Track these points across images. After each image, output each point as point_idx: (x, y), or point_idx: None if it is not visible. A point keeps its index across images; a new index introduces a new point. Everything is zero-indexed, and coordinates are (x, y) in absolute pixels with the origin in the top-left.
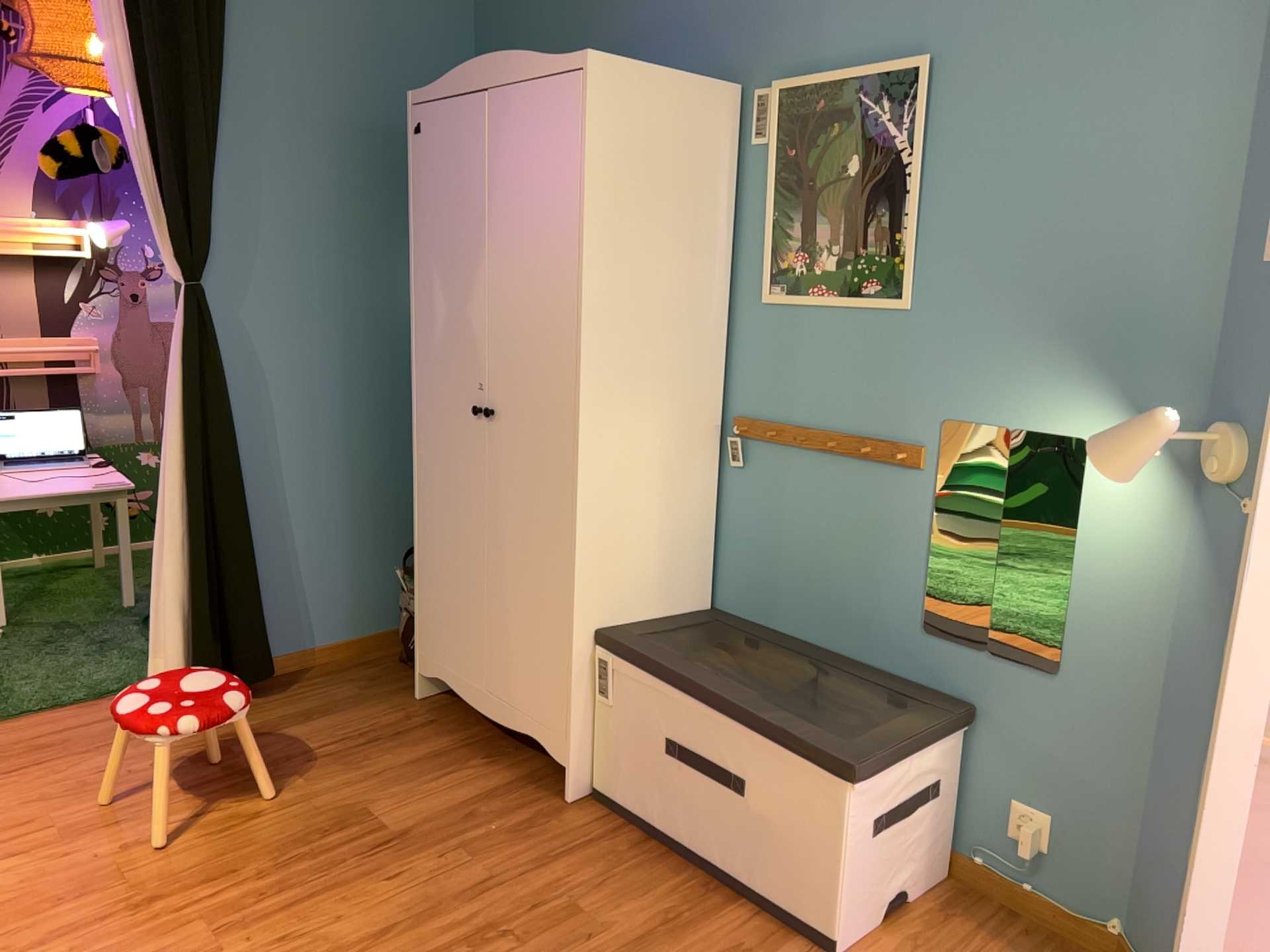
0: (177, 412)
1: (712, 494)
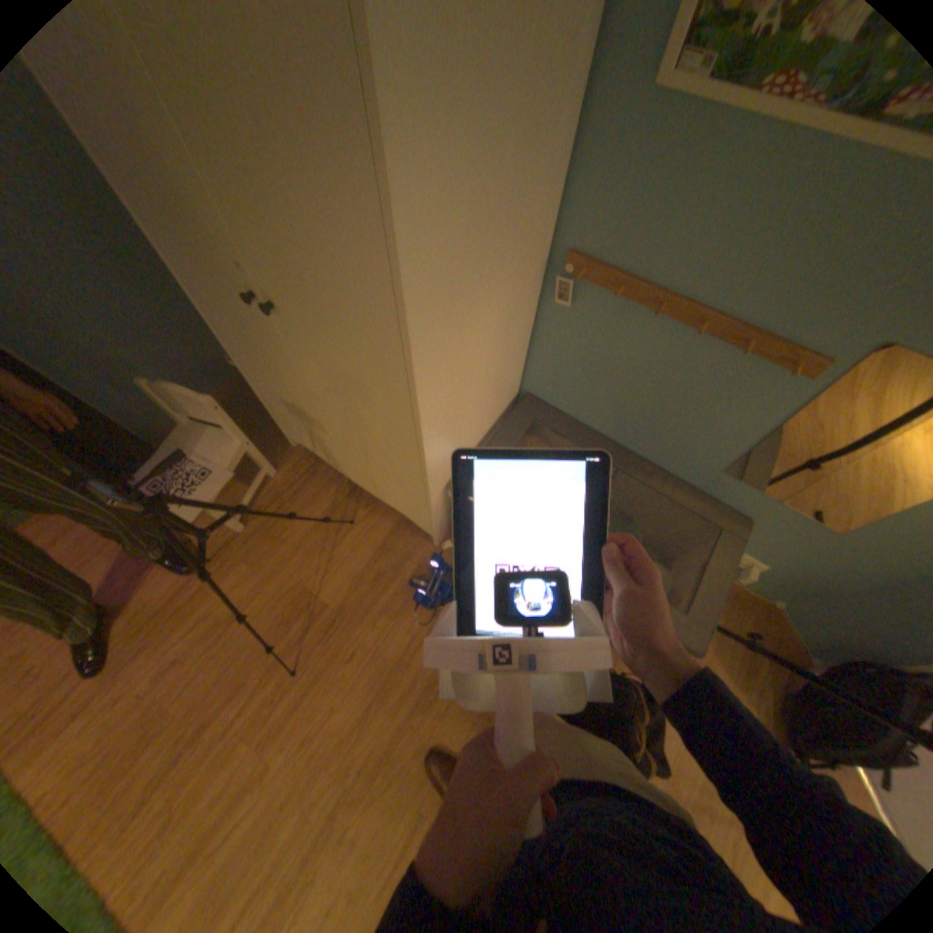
0: None
1: (532, 328)
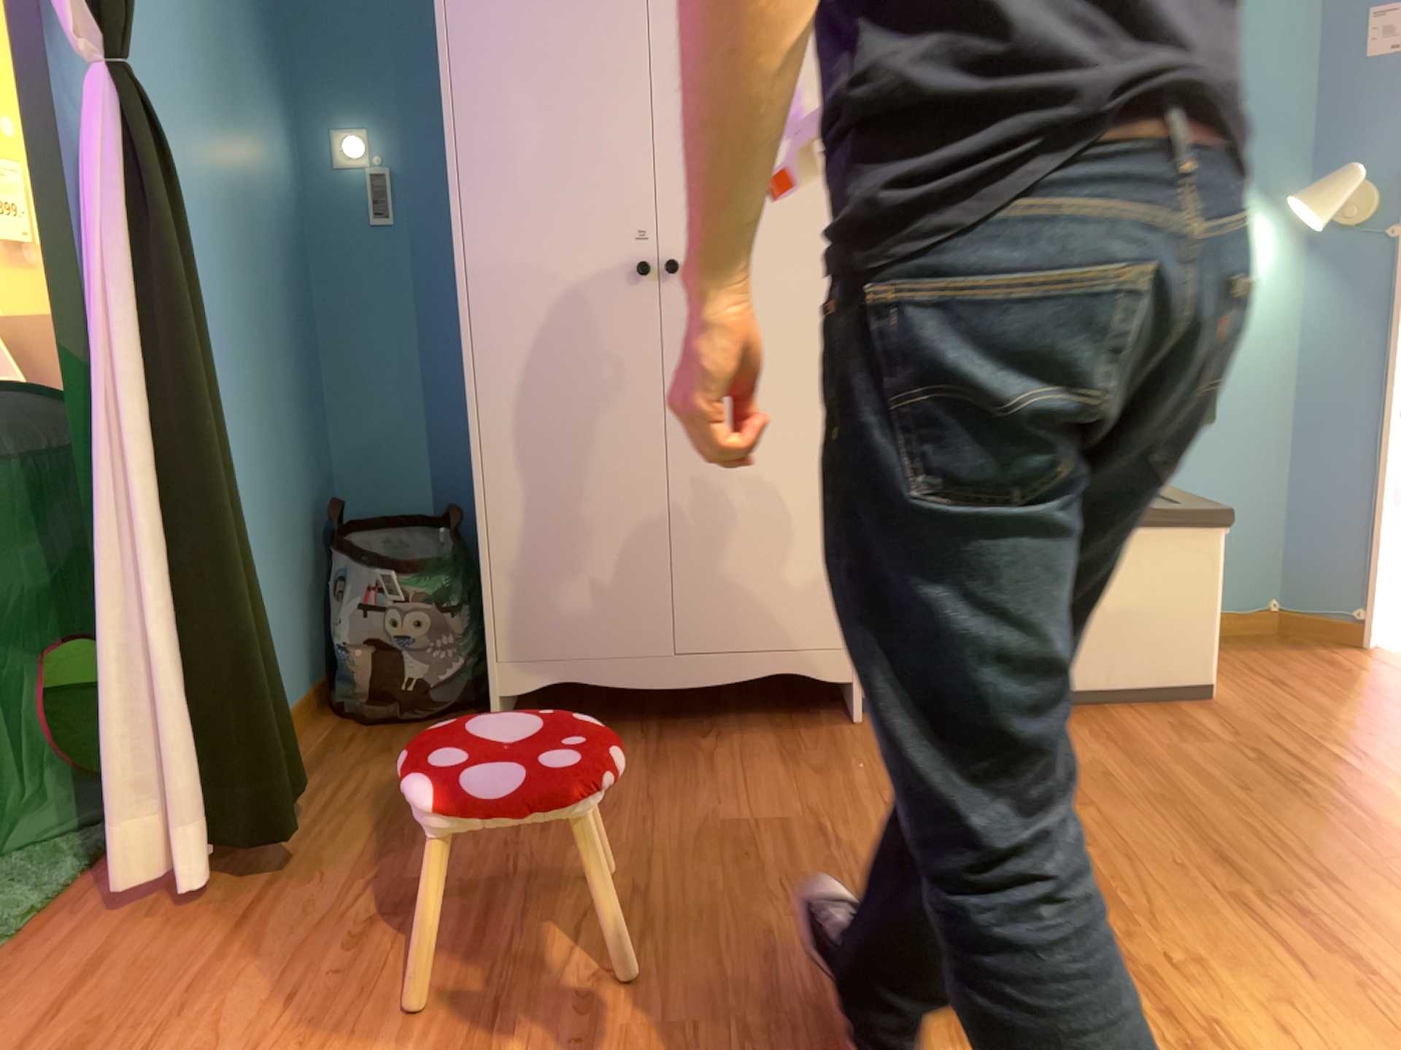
0: (123, 322)
1: None
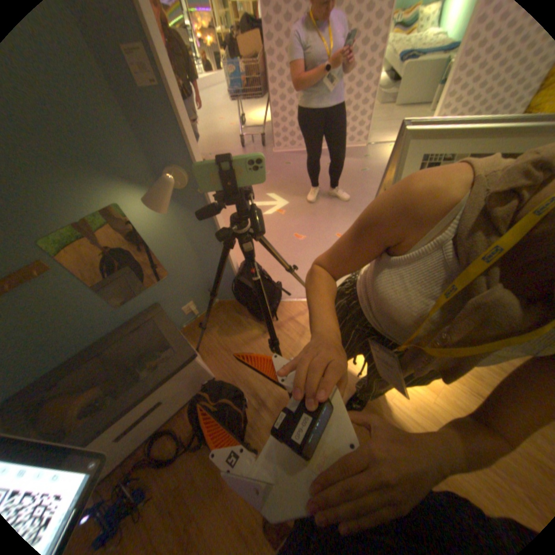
0: None
1: None
